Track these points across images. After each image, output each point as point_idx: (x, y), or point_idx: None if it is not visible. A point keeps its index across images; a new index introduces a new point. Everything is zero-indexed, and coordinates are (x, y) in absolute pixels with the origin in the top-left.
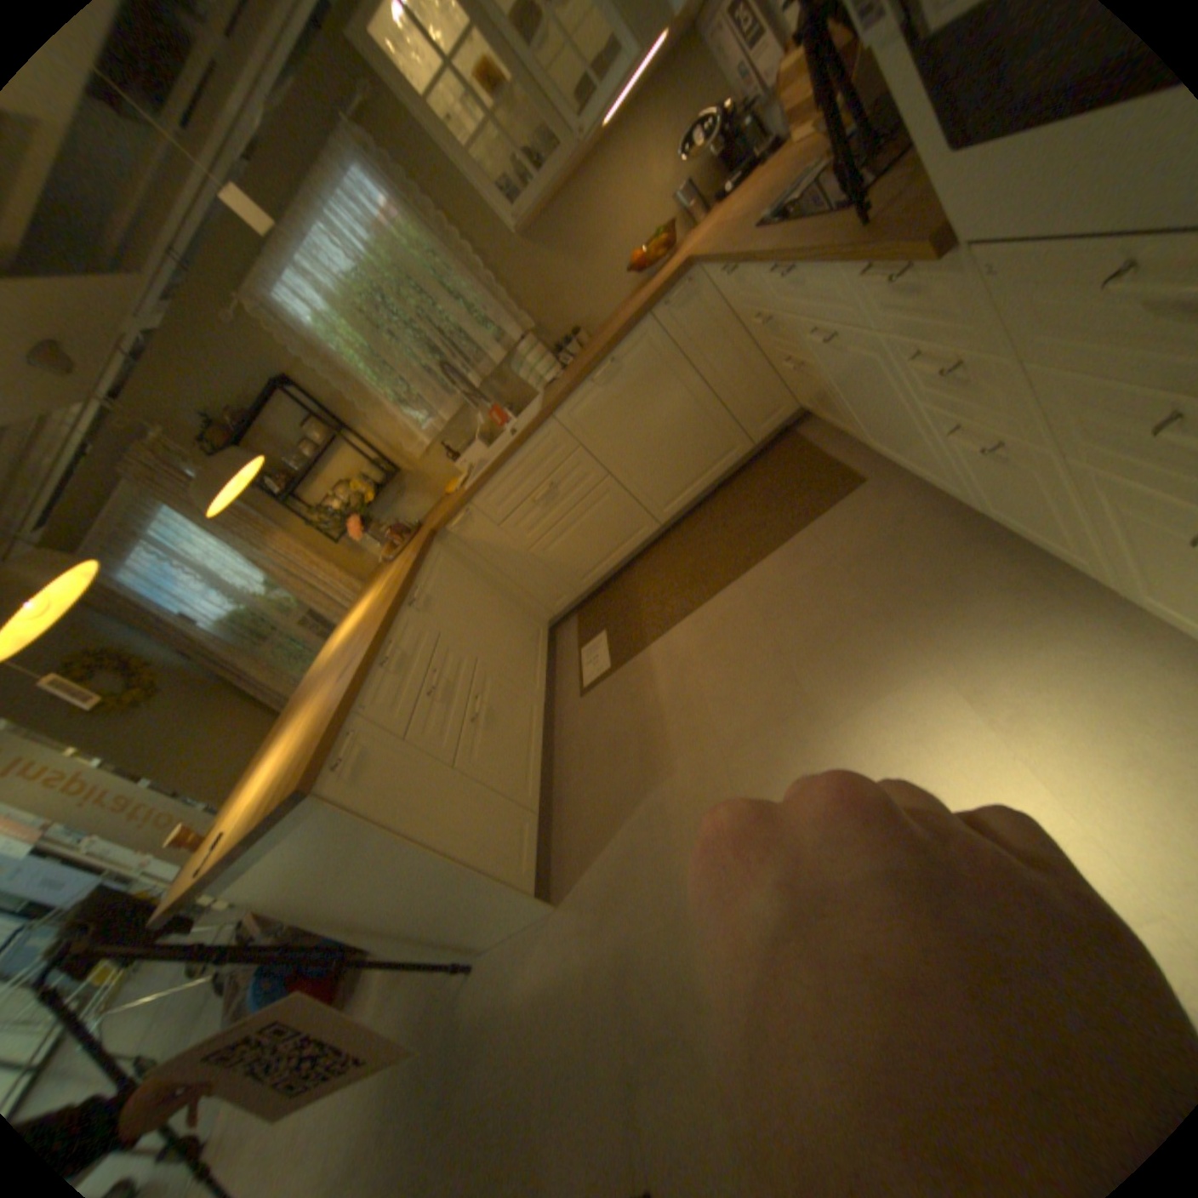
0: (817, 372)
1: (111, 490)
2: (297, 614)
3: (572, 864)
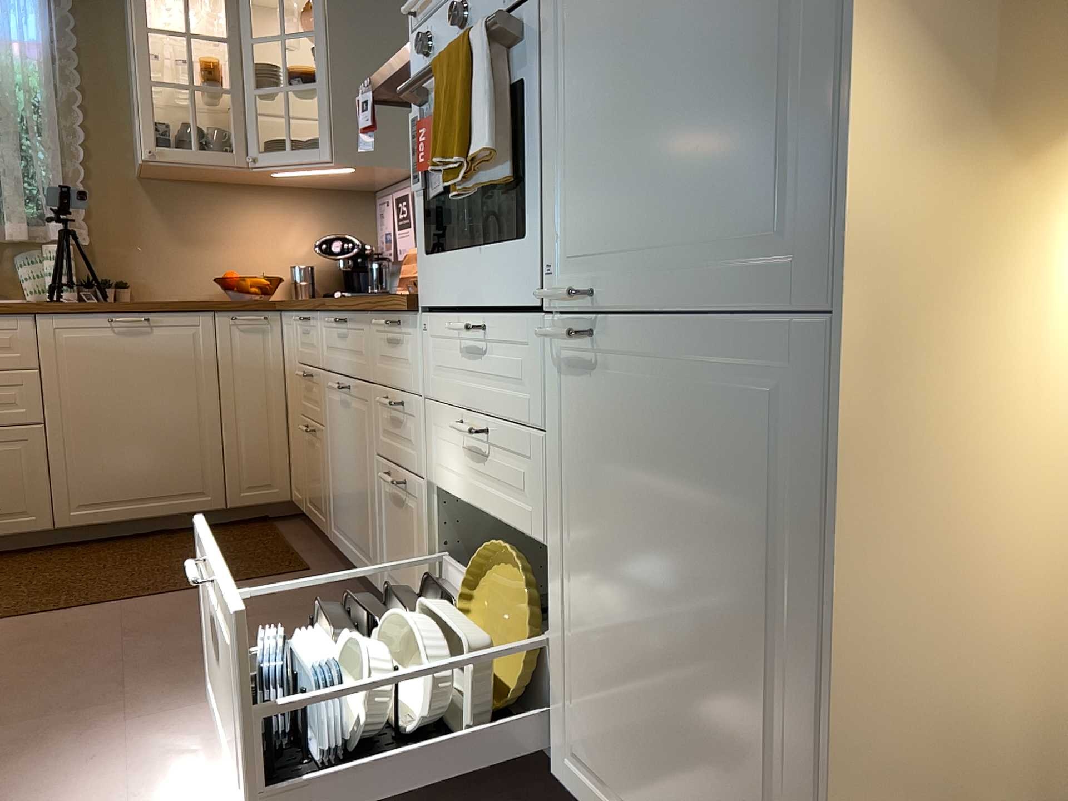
0: (320, 444)
1: None
2: None
3: None
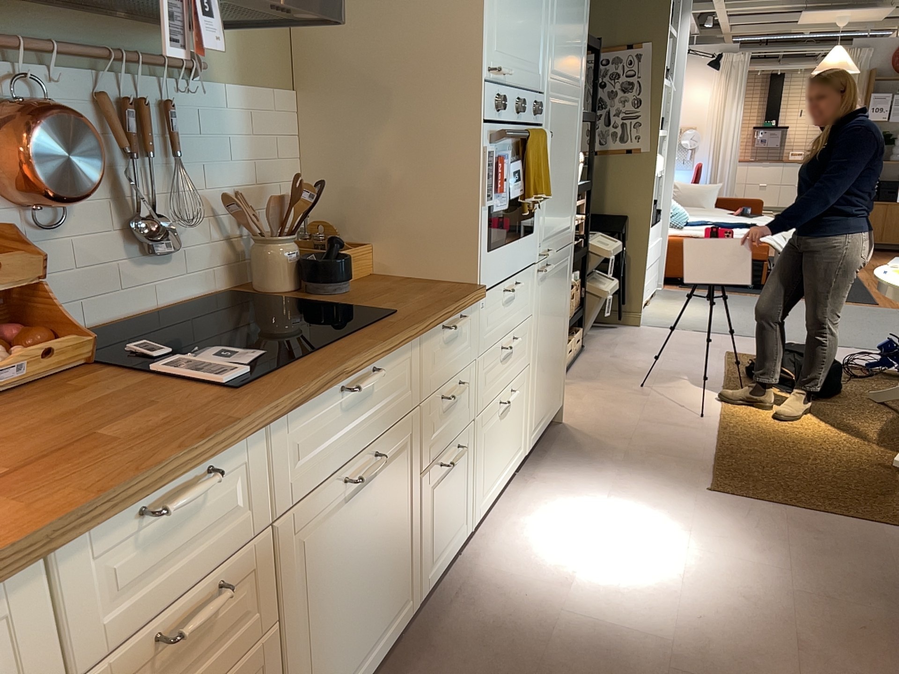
0: None
1: None
2: None
3: None
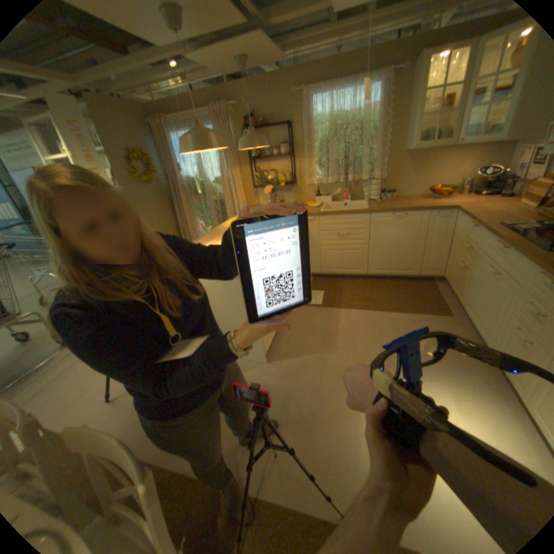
0: (469, 275)
1: (196, 105)
2: (214, 197)
3: (277, 354)
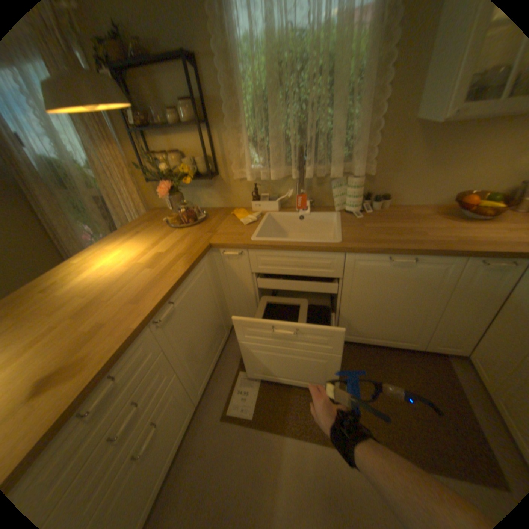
0: None
1: None
2: (93, 193)
3: None
